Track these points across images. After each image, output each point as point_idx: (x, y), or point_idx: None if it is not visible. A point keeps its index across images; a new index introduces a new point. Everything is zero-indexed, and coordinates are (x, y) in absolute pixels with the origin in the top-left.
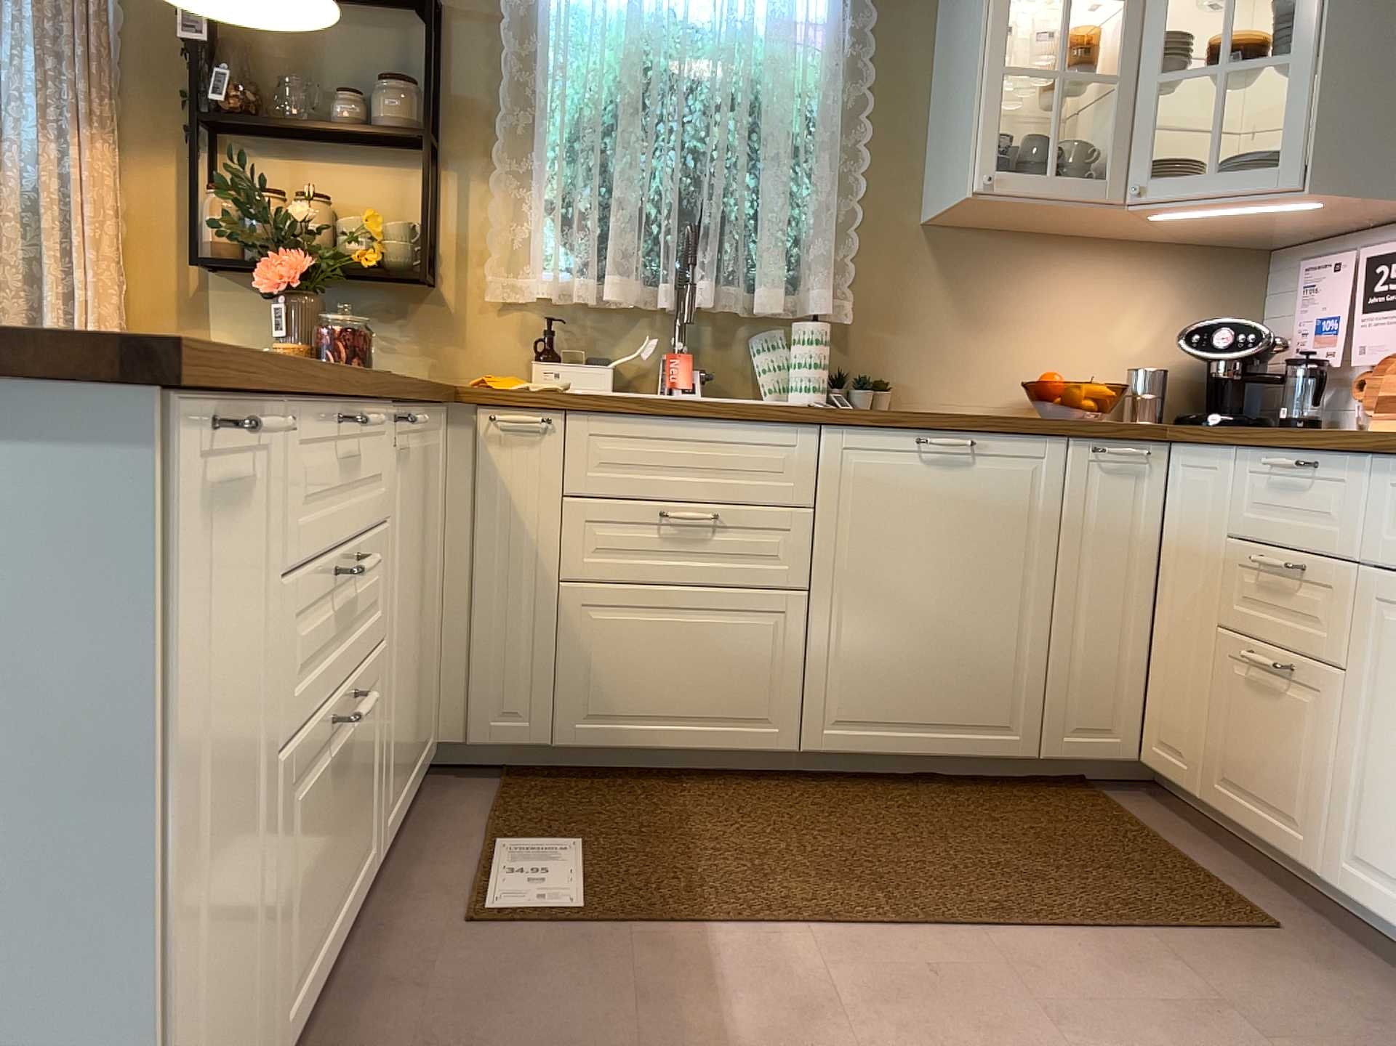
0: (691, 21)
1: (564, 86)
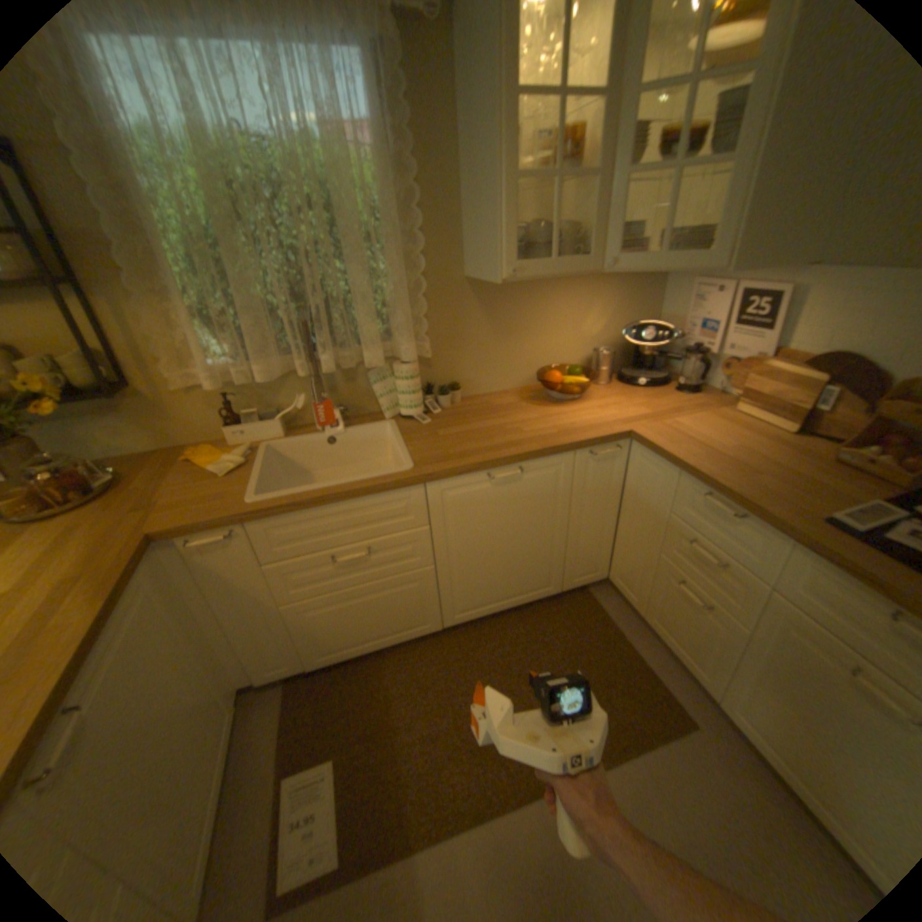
0: (255, 128)
1: (161, 206)
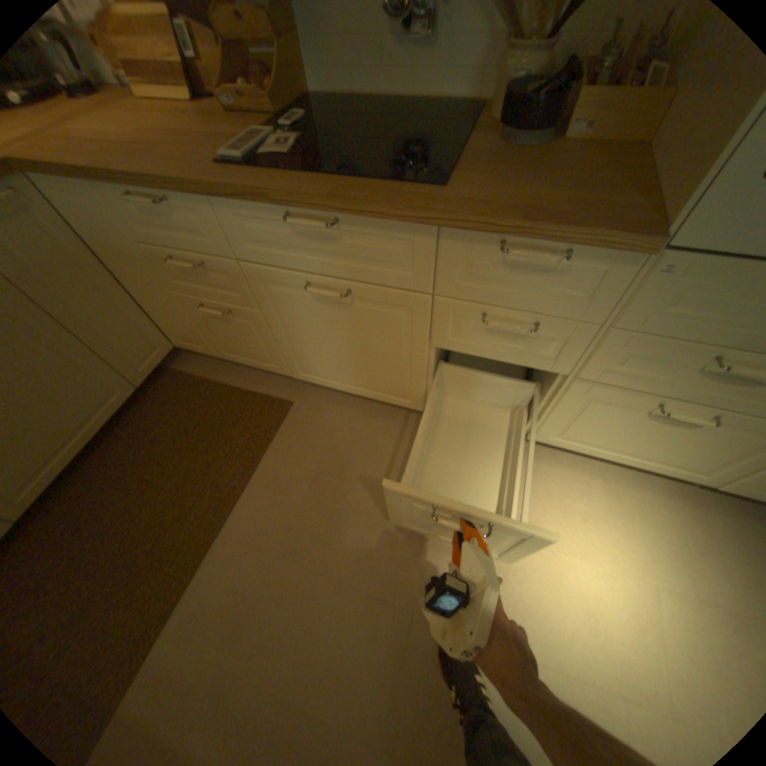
0: None
1: None
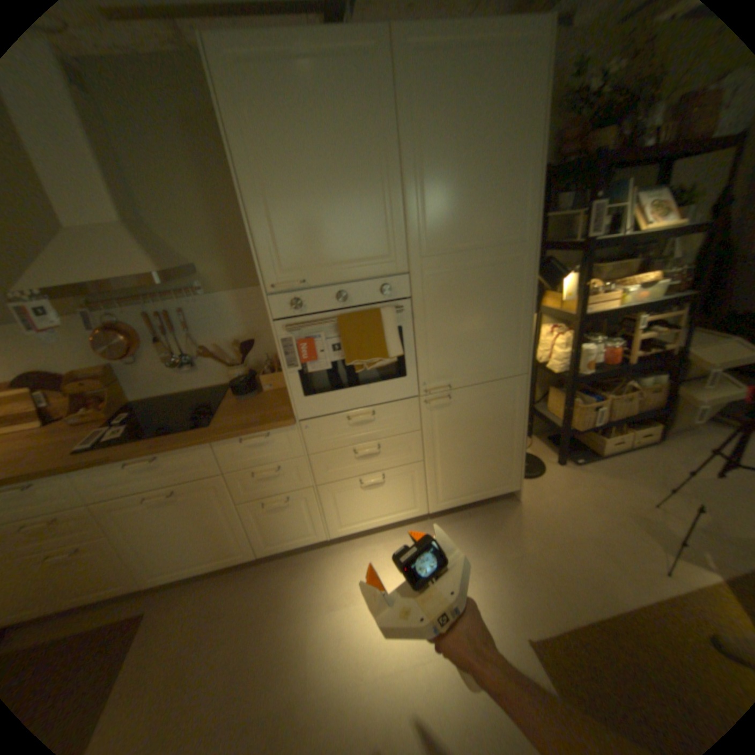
0: None
1: None
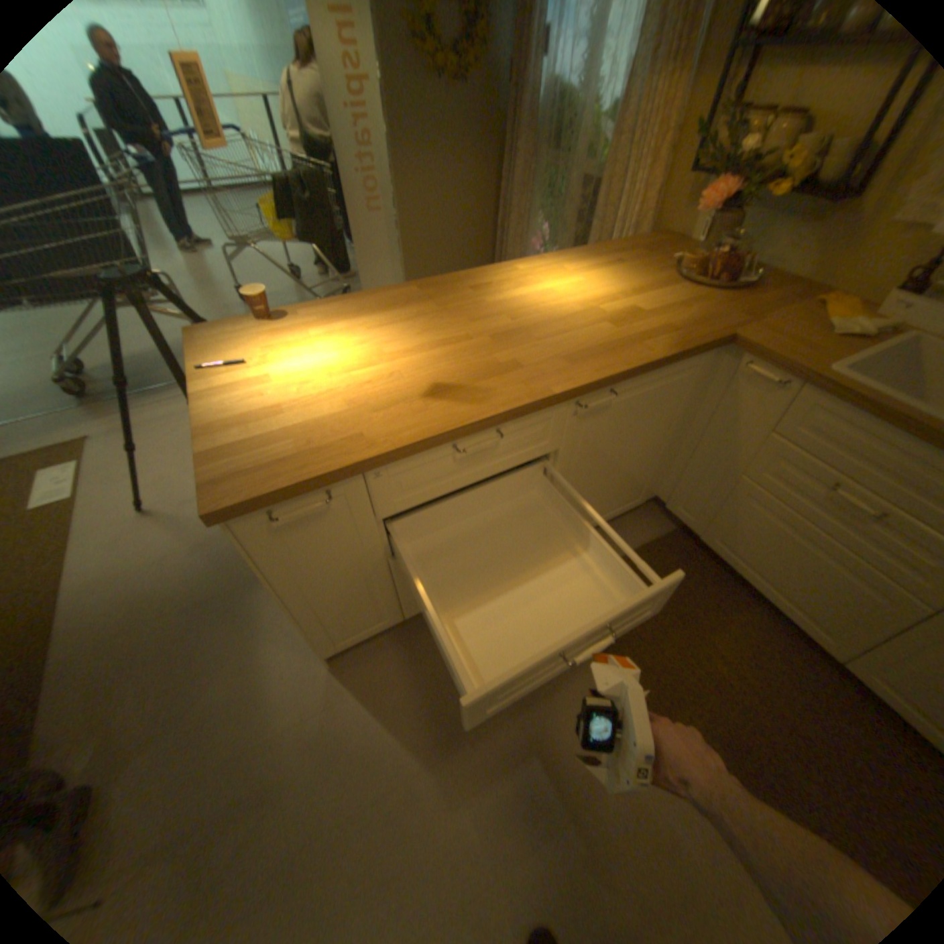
0: None
1: None
